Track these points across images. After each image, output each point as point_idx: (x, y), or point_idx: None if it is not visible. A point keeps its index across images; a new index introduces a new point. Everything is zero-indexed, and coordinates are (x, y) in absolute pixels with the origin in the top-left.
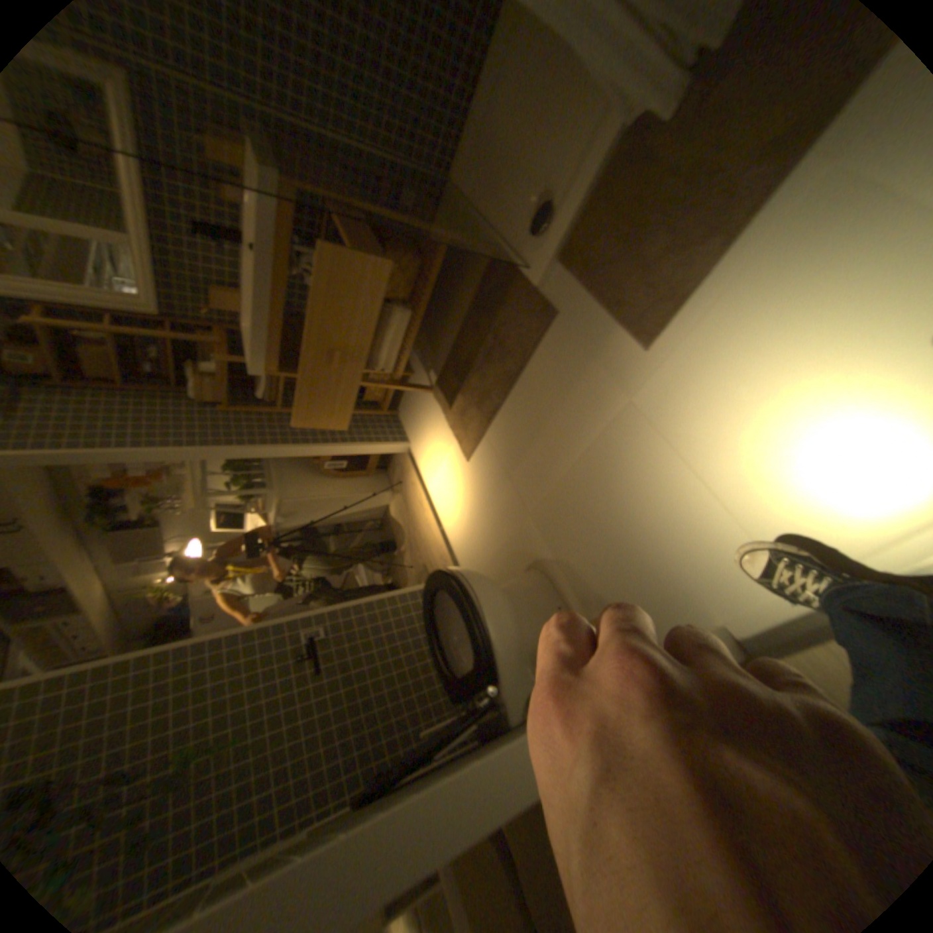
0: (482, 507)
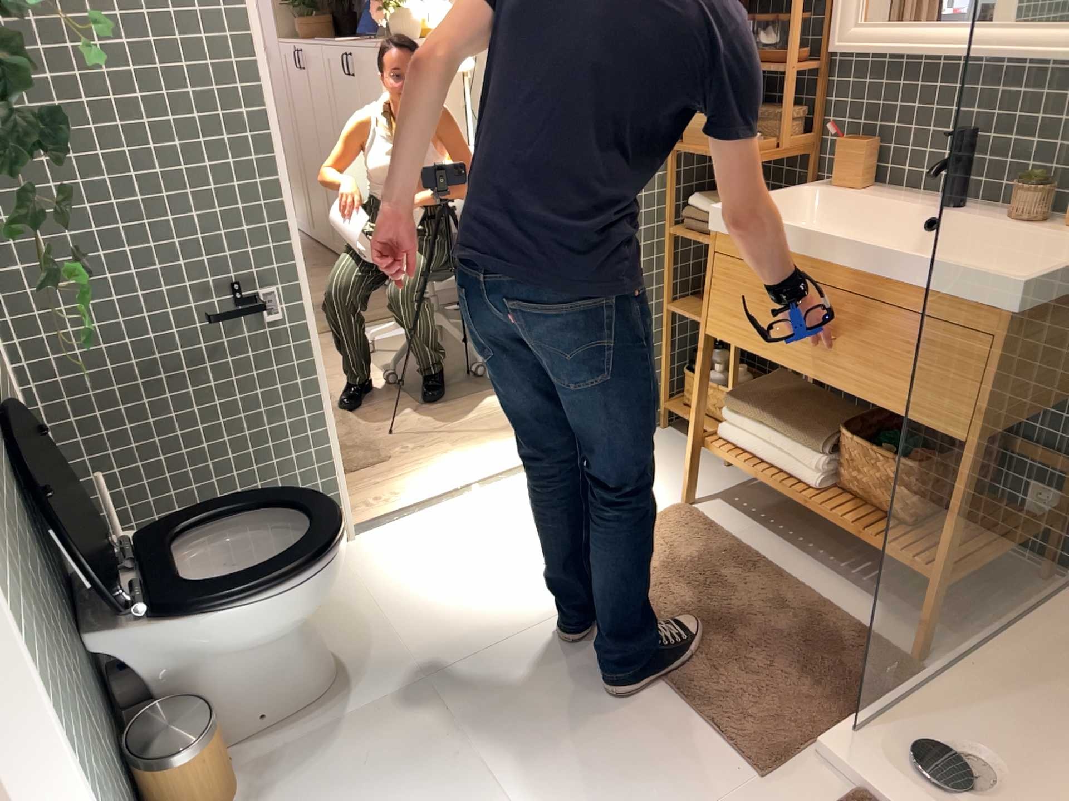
0: (459, 588)
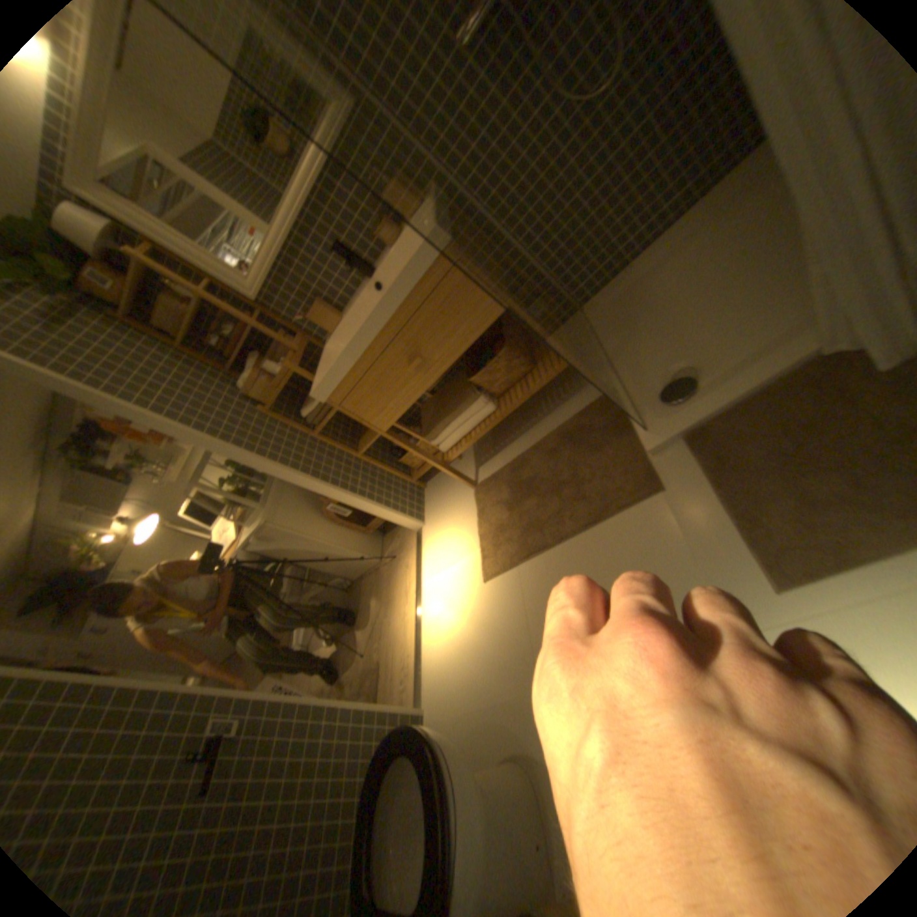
0: (481, 646)
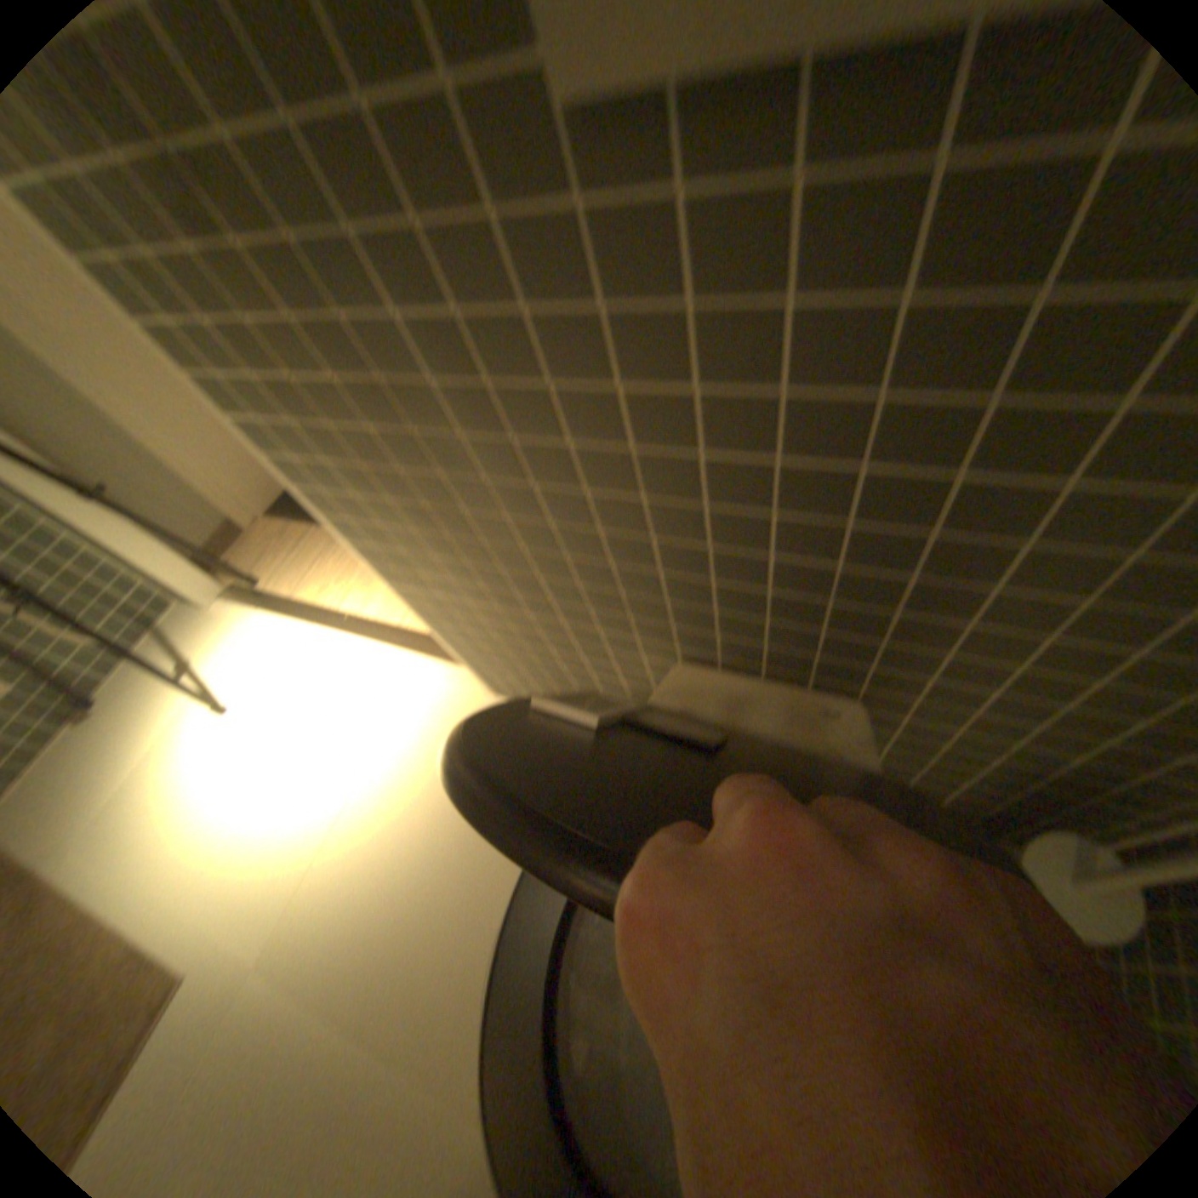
0: None
